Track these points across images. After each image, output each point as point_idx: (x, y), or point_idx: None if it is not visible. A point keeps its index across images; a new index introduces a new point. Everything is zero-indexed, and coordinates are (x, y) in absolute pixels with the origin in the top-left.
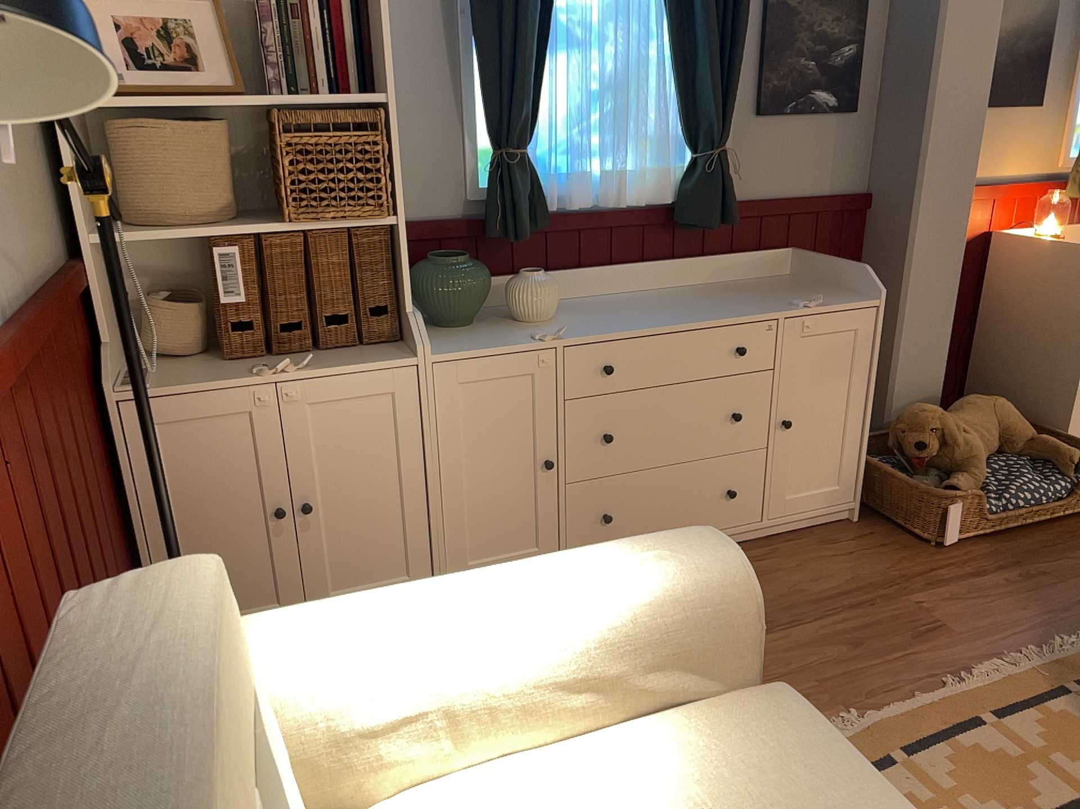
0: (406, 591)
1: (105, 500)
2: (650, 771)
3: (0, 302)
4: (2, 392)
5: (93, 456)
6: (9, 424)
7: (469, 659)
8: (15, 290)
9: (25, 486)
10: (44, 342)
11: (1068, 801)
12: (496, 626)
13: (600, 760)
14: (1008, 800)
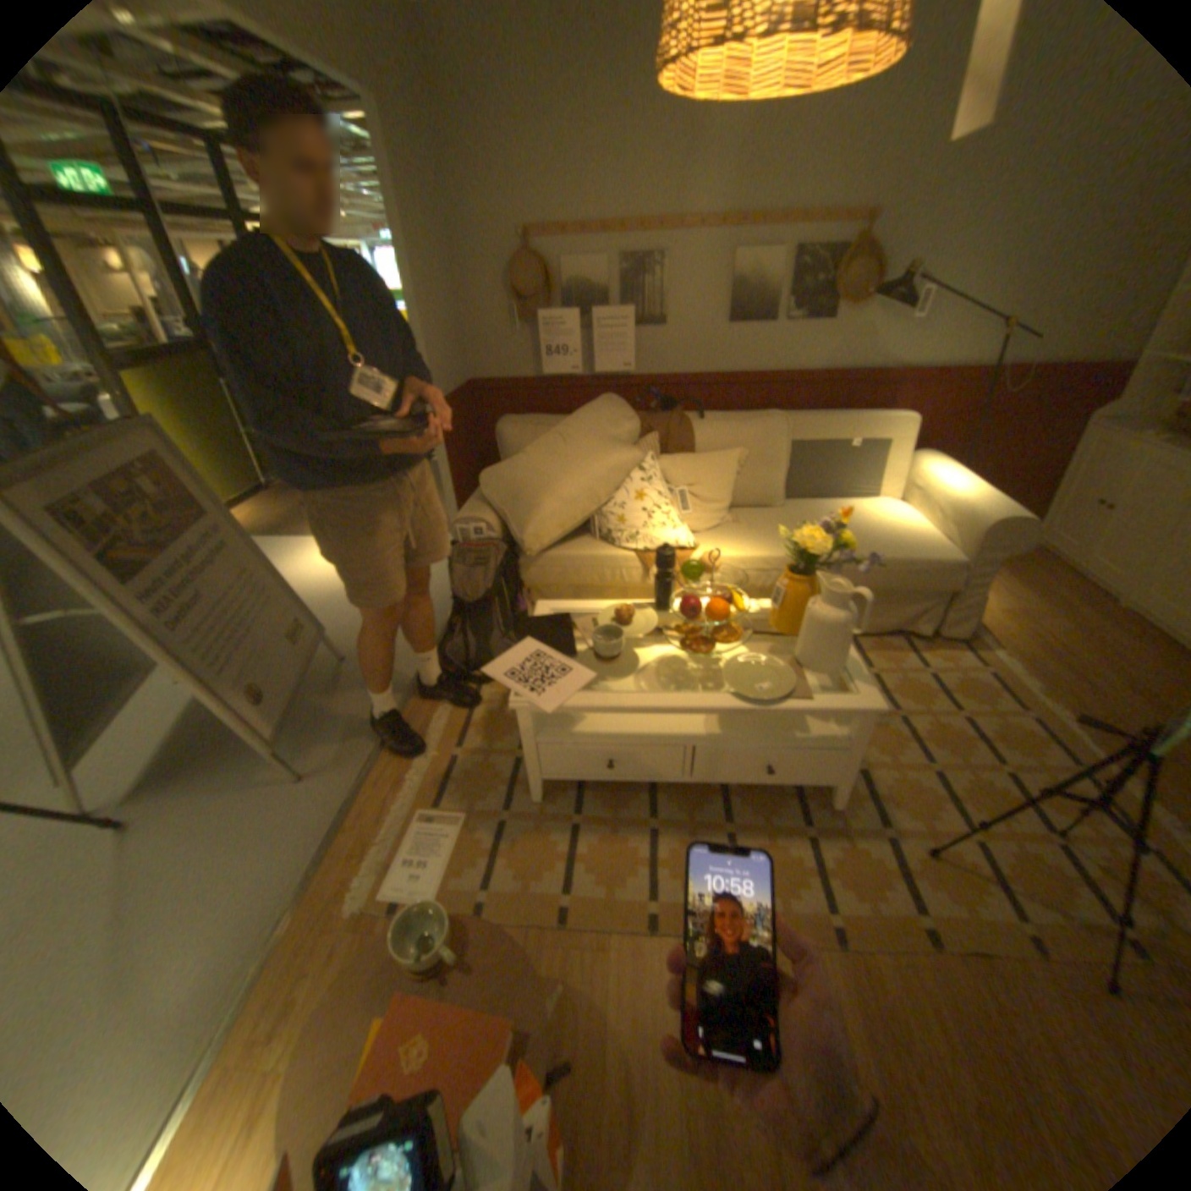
0: (965, 473)
1: (1051, 455)
2: (916, 530)
3: (1018, 360)
4: (982, 382)
5: (1055, 435)
6: (979, 392)
7: (938, 486)
8: (1039, 360)
9: (972, 411)
10: (1043, 381)
11: (1009, 761)
12: (950, 484)
13: (921, 526)
14: (1006, 739)
